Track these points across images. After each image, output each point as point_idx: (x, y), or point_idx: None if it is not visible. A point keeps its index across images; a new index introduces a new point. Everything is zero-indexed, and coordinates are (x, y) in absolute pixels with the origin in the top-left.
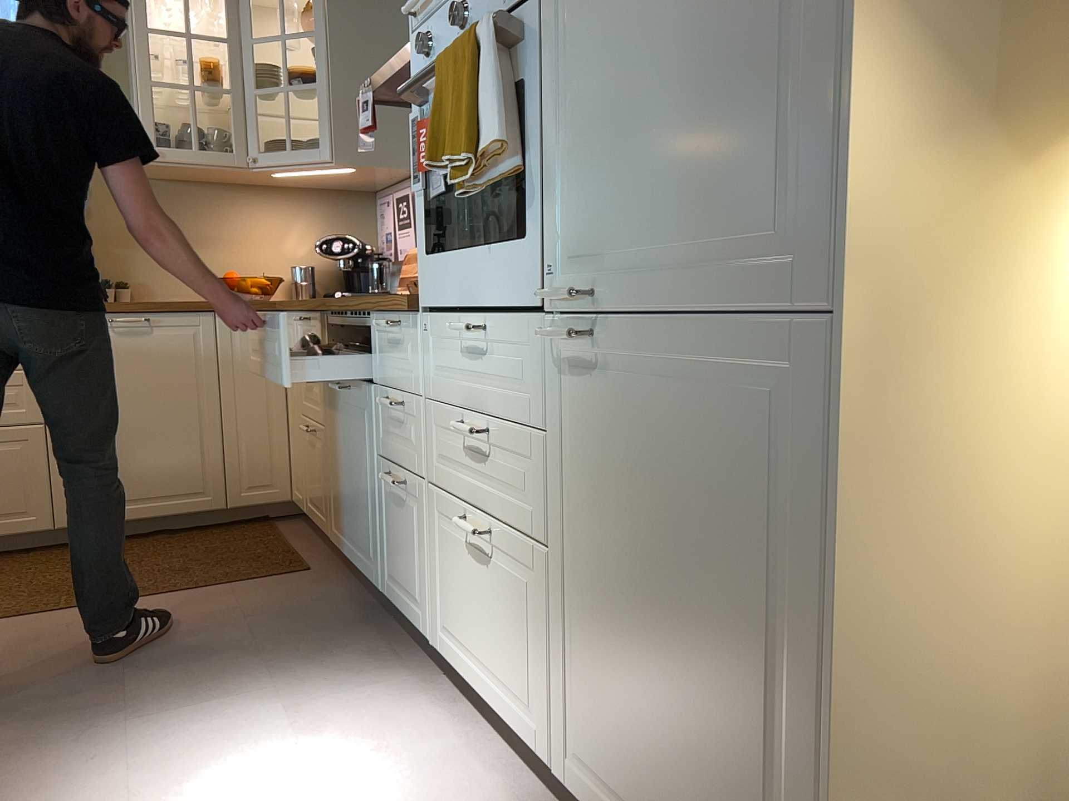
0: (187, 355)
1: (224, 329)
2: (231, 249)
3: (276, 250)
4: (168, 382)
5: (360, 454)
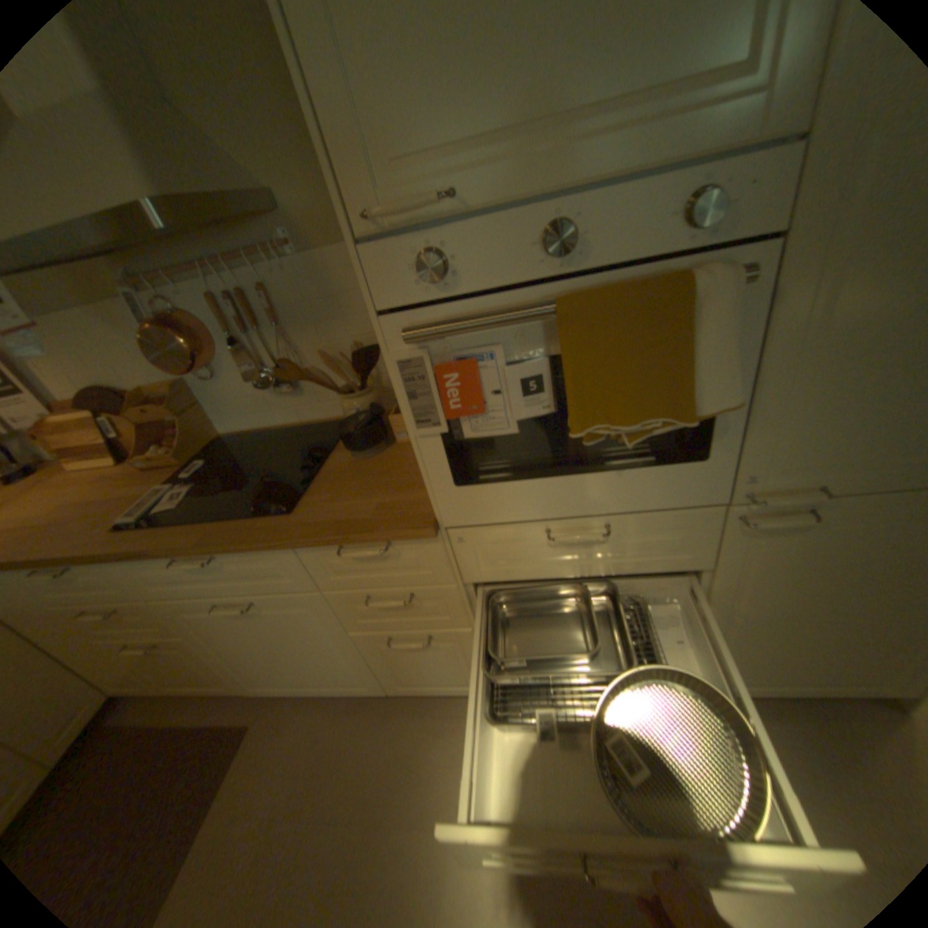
0: None
1: None
2: None
3: None
4: None
5: (304, 638)
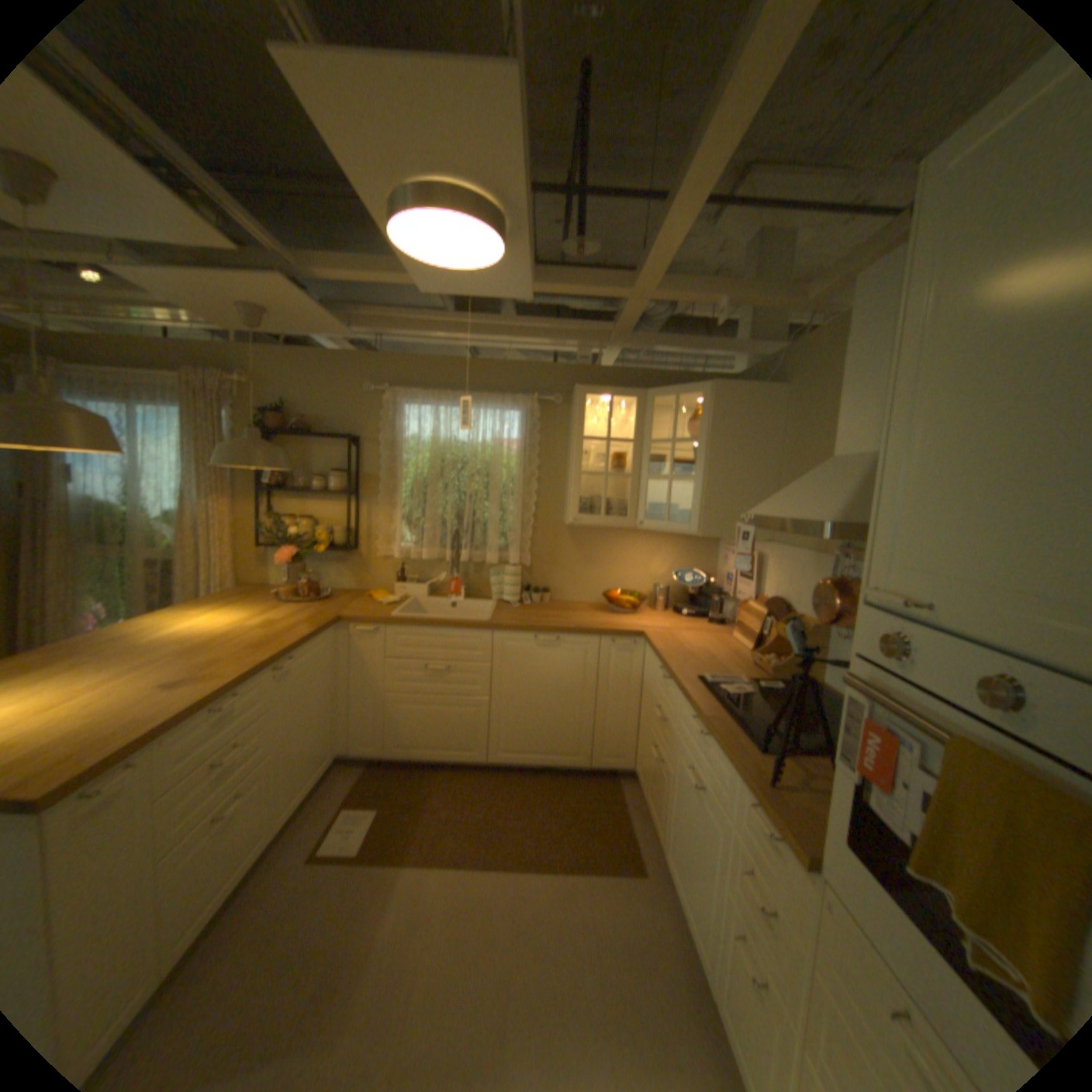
0: (579, 663)
1: (606, 647)
2: (615, 569)
3: (645, 570)
4: (565, 679)
5: (709, 858)
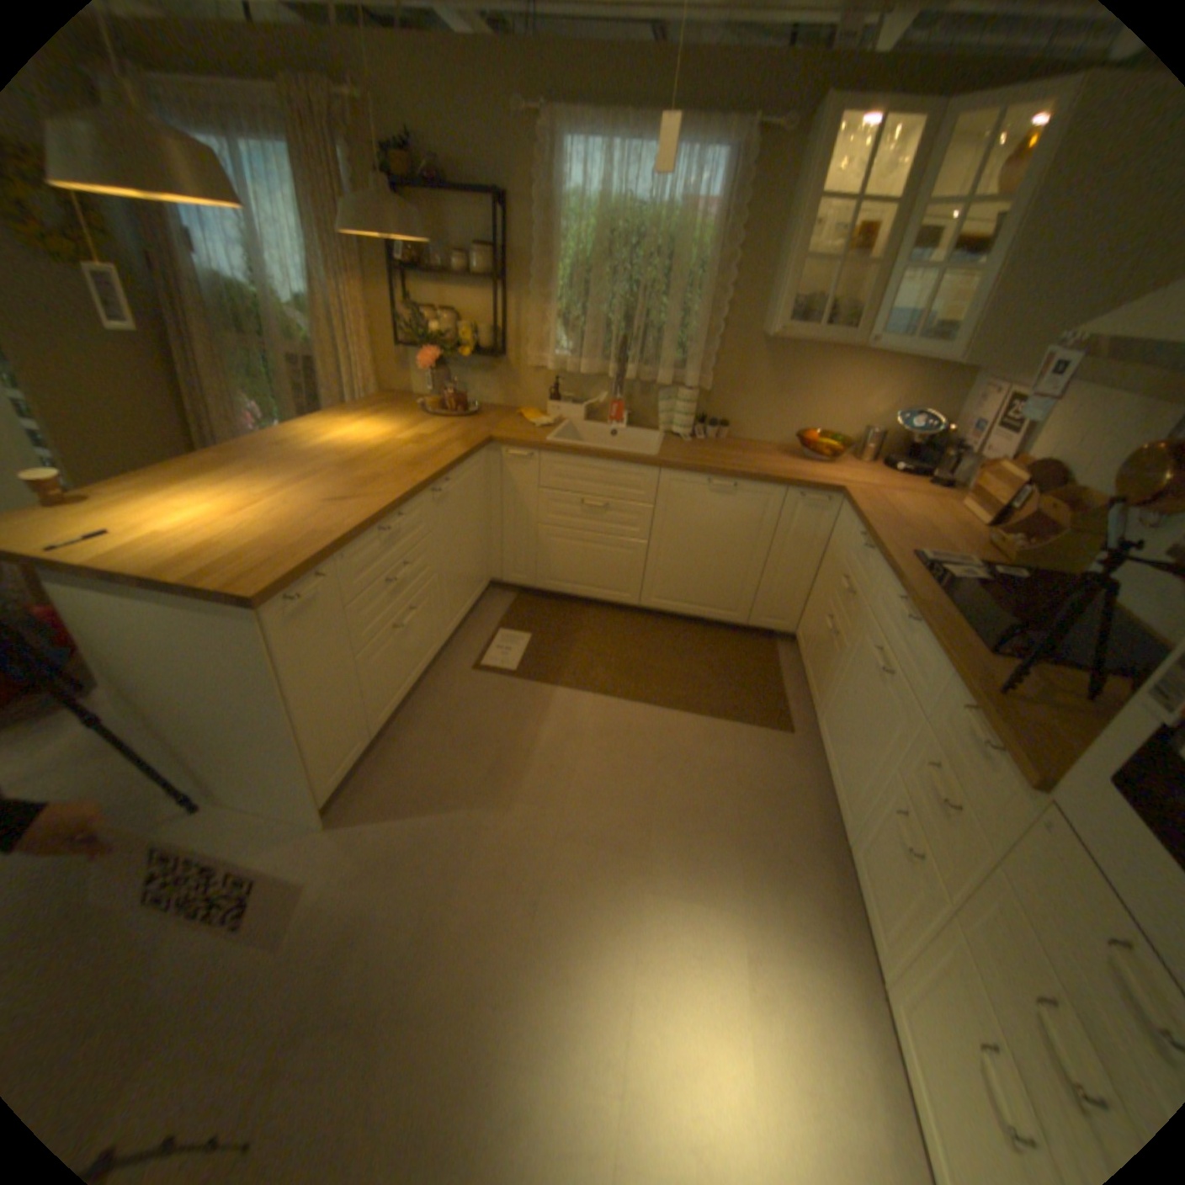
0: (755, 517)
1: (791, 502)
2: (817, 403)
3: (857, 408)
4: (735, 533)
5: (878, 736)
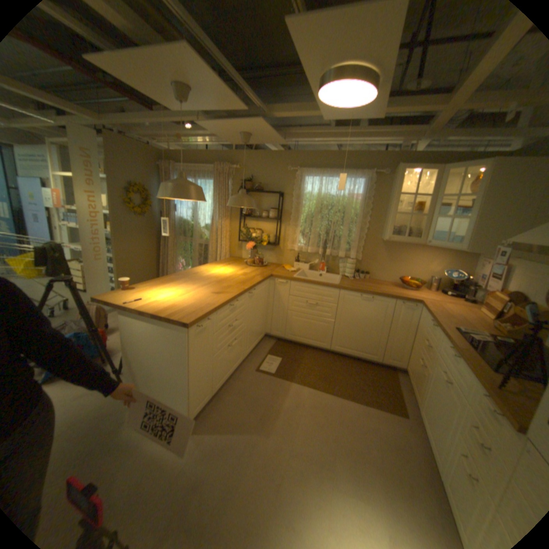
0: (383, 311)
1: (398, 305)
2: (408, 266)
3: (426, 268)
4: (374, 318)
5: (449, 417)
